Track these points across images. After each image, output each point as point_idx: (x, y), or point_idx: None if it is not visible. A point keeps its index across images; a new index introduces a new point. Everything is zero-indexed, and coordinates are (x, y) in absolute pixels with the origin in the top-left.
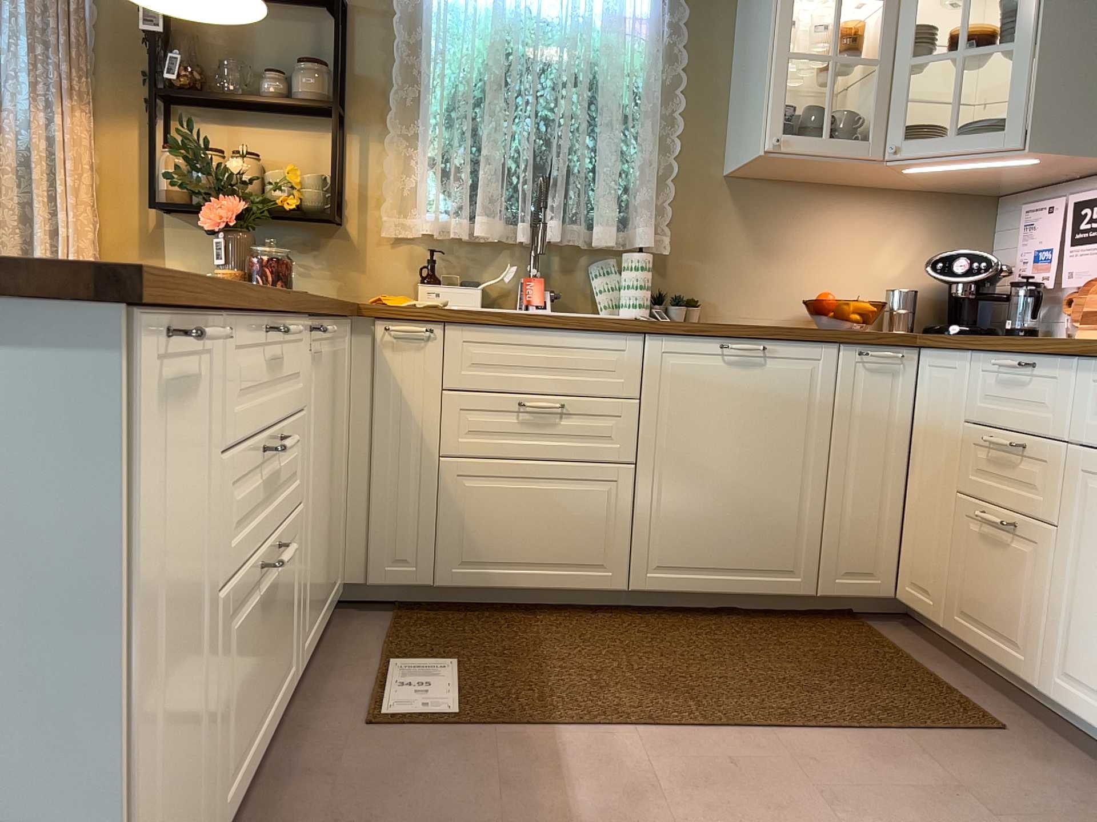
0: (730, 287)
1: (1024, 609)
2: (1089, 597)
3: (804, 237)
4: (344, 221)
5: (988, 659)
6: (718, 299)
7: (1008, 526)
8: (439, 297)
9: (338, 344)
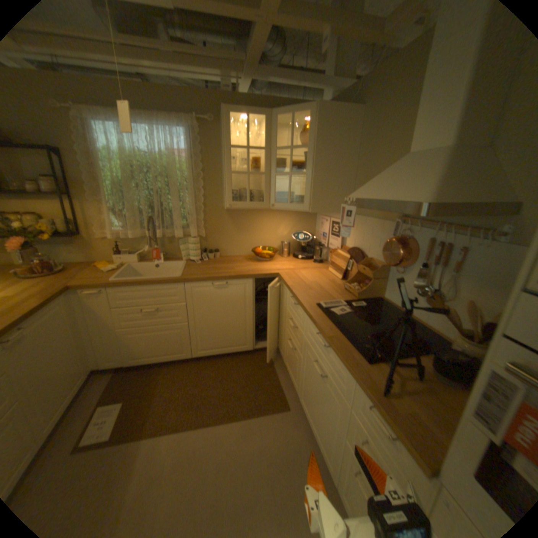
0: (229, 243)
1: (296, 373)
2: (307, 383)
3: (253, 225)
4: (79, 232)
5: (291, 380)
6: (225, 248)
7: (293, 349)
8: (120, 259)
9: (50, 311)
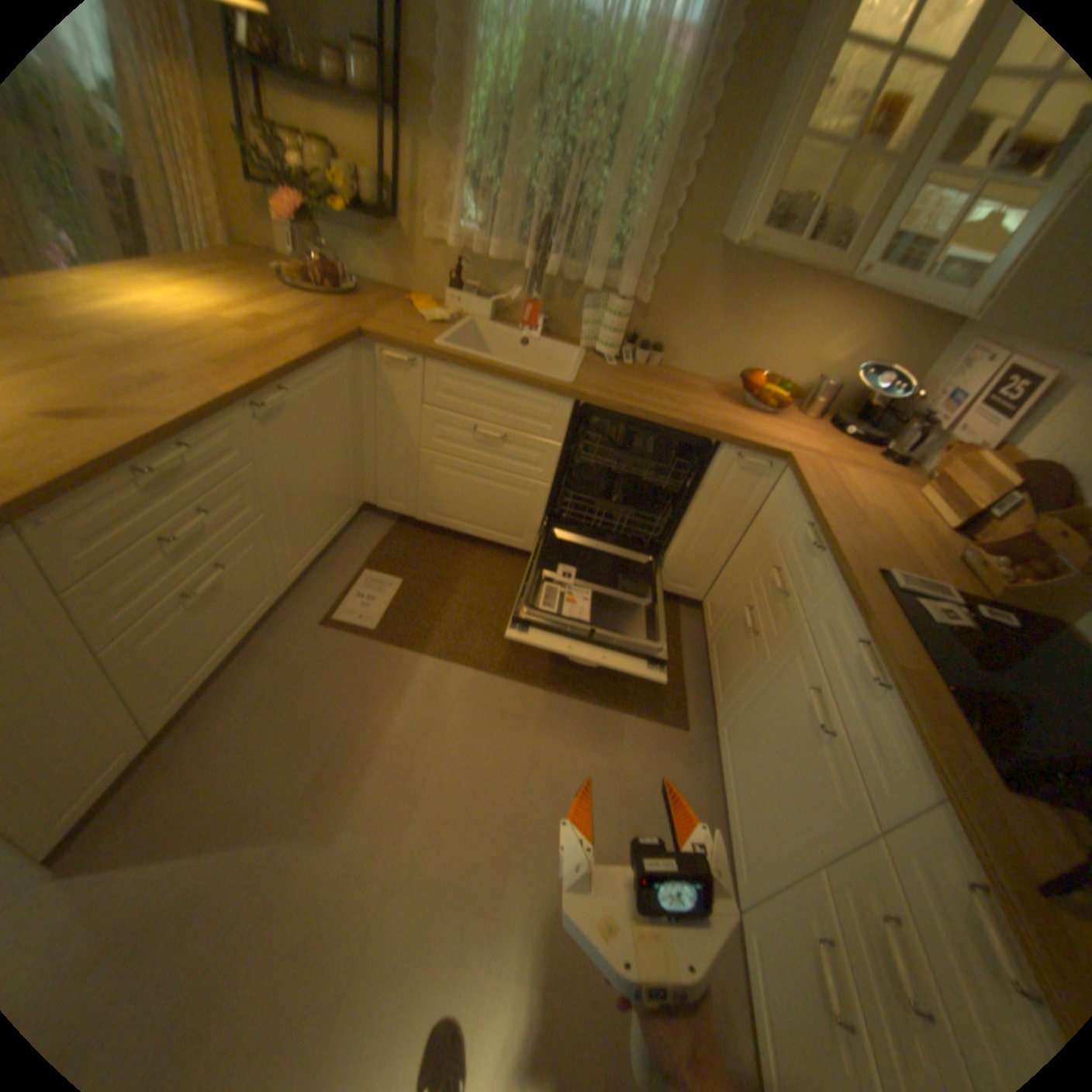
0: (693, 340)
1: (735, 678)
2: (758, 712)
3: (771, 310)
4: (396, 214)
5: (712, 680)
6: (680, 348)
7: (752, 632)
8: (460, 302)
9: (328, 372)
